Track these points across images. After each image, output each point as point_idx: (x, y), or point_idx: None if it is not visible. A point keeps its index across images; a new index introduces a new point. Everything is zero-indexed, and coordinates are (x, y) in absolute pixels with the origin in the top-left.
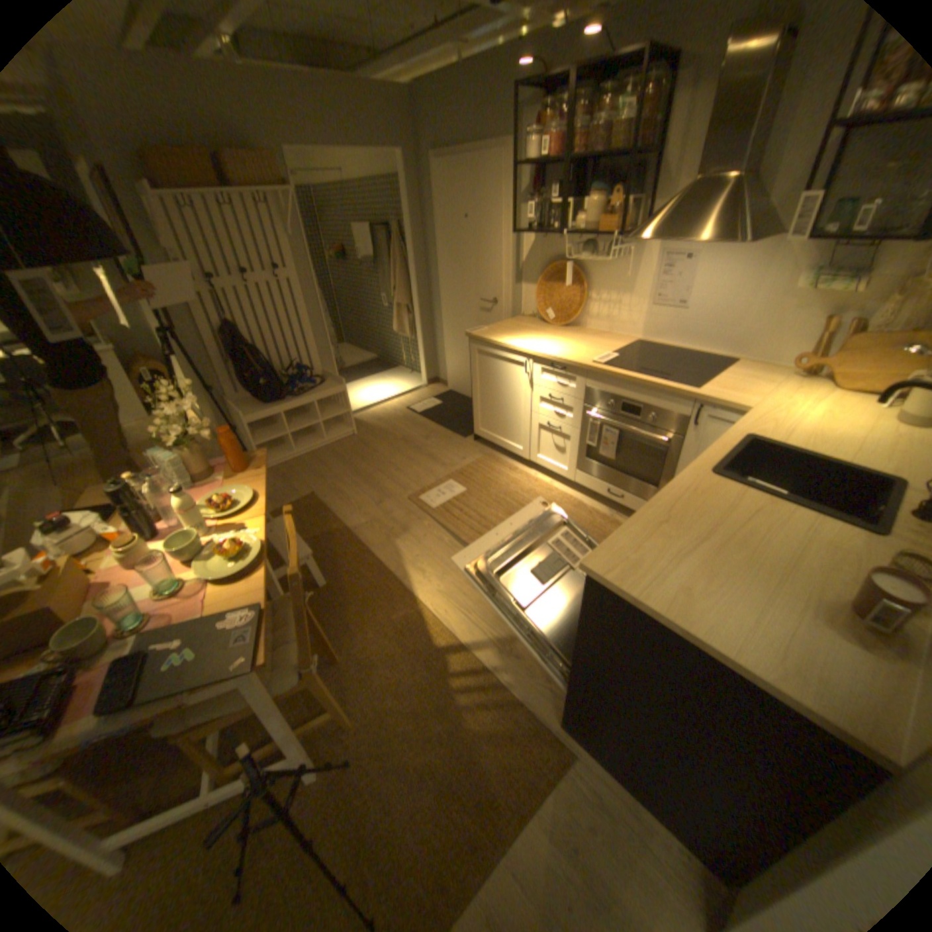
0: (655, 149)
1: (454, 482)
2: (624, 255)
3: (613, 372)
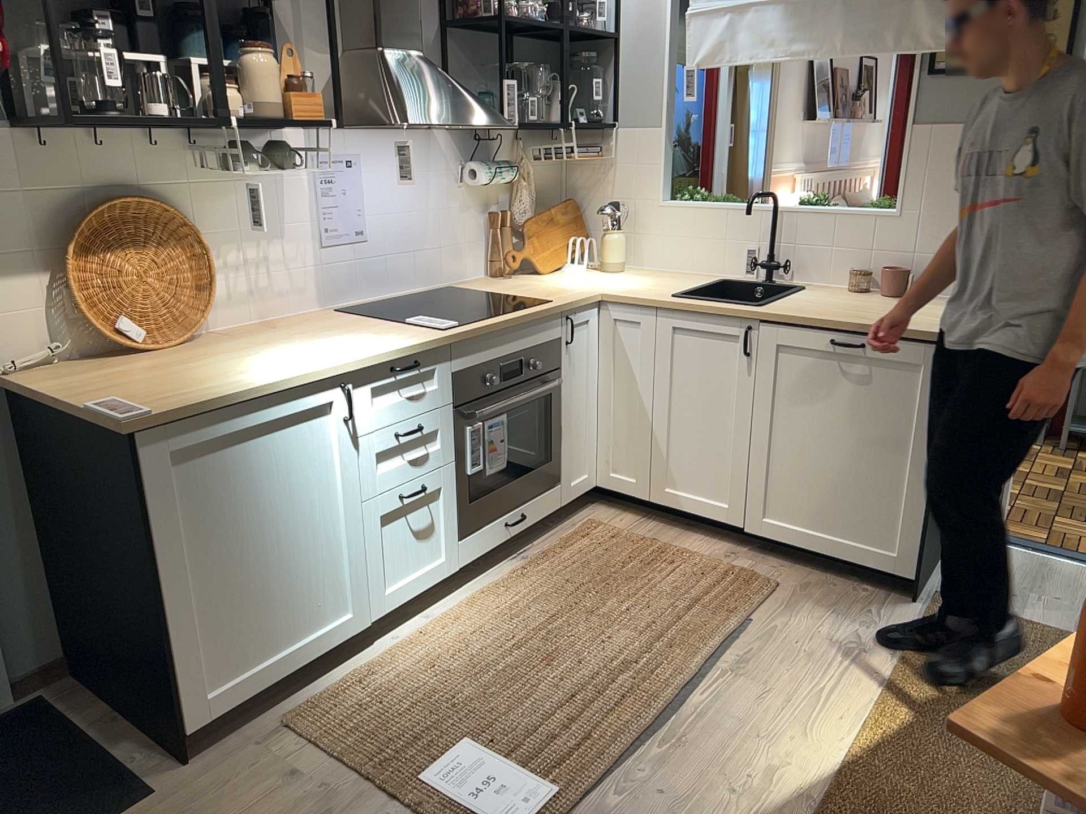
0: None
1: (431, 769)
2: (253, 173)
3: (489, 324)
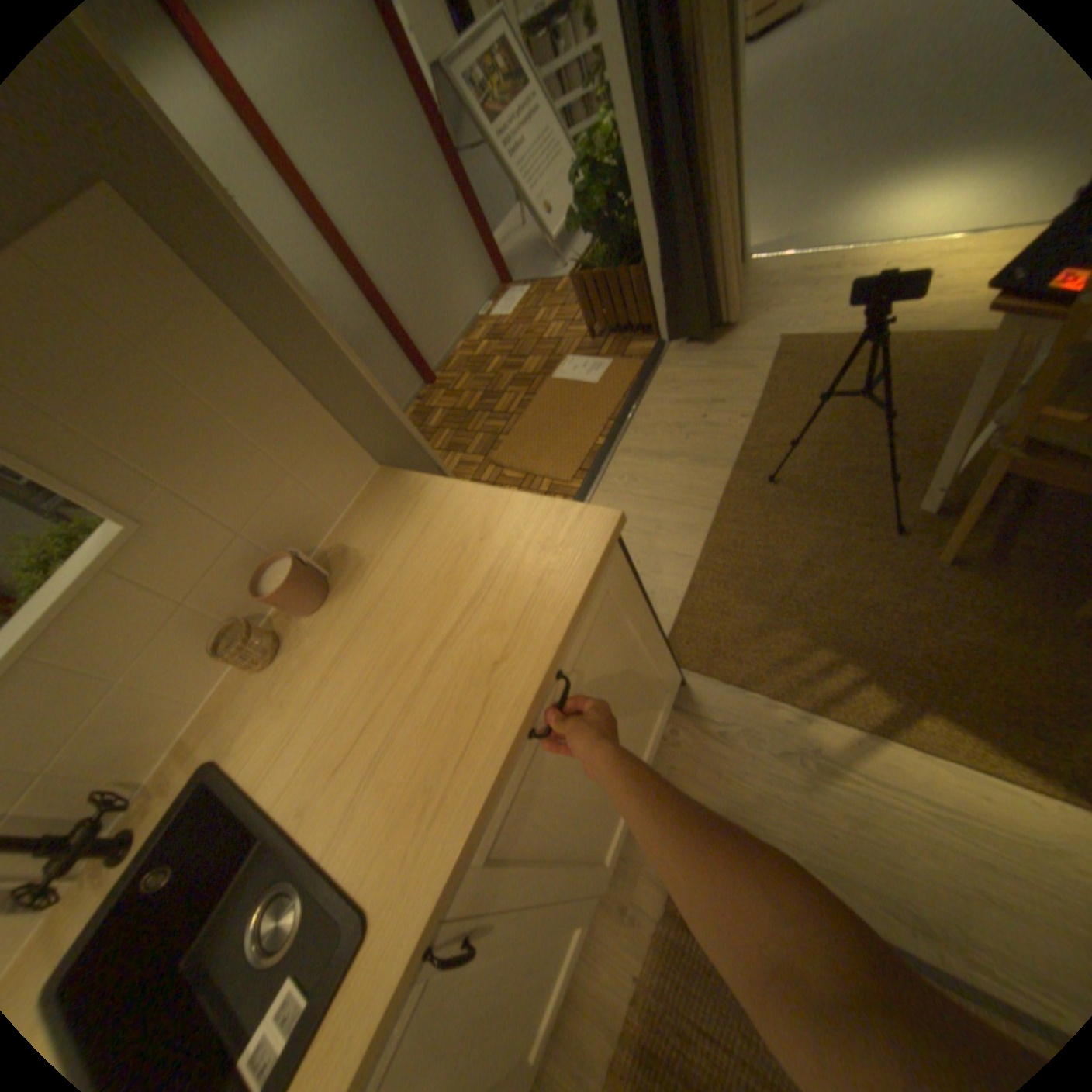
0: None
1: None
2: None
3: None
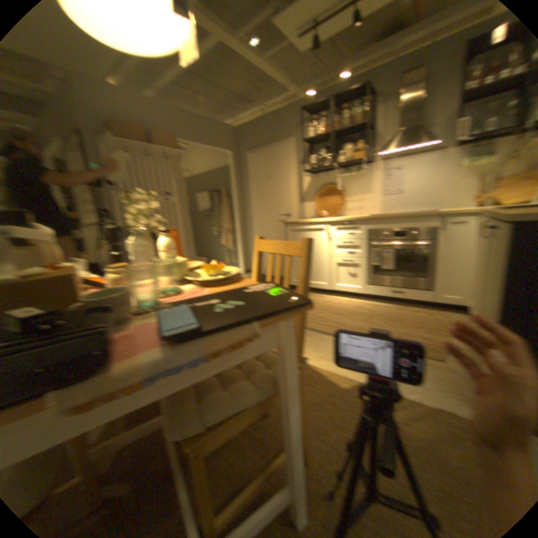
0: (371, 126)
1: None
2: (361, 176)
3: (383, 215)
